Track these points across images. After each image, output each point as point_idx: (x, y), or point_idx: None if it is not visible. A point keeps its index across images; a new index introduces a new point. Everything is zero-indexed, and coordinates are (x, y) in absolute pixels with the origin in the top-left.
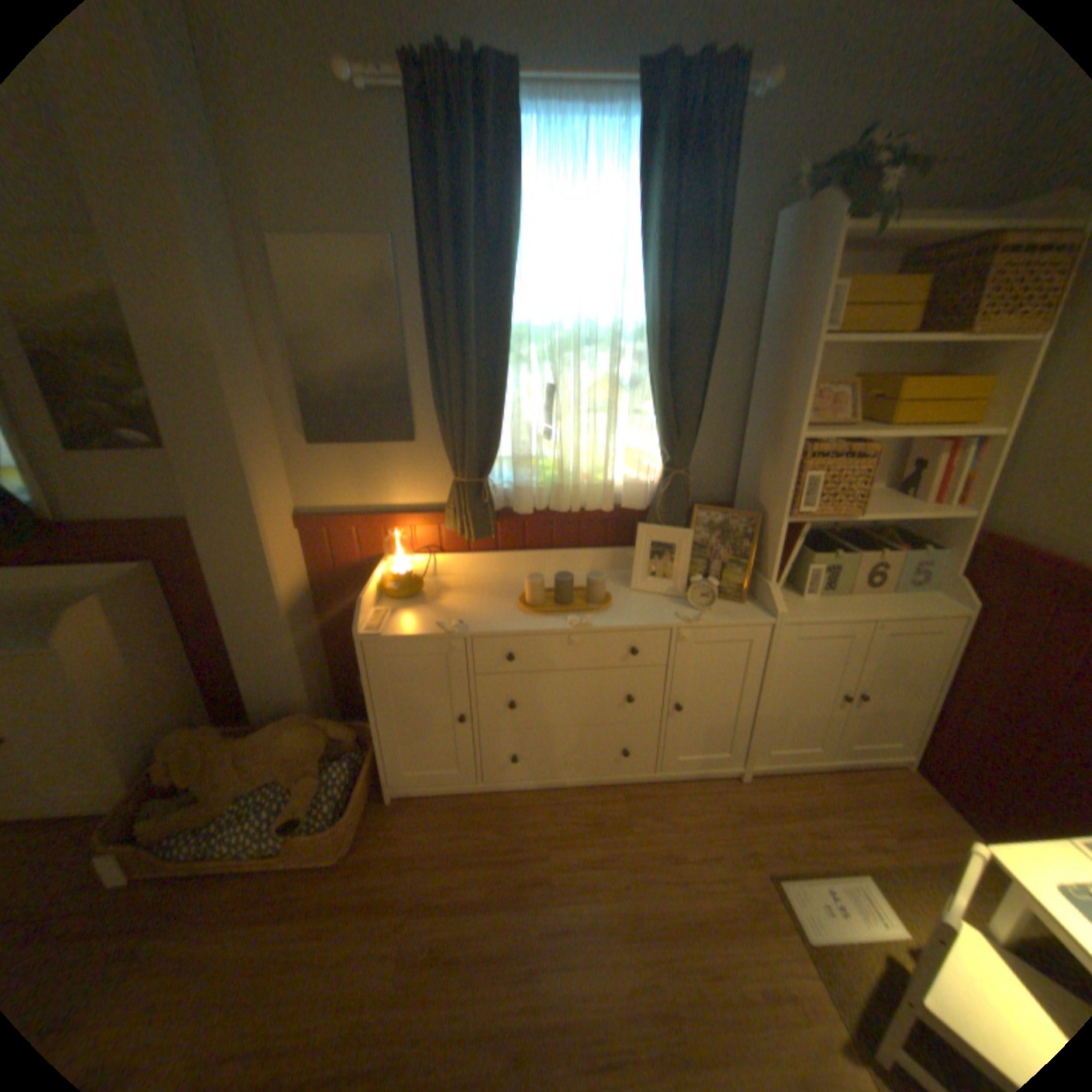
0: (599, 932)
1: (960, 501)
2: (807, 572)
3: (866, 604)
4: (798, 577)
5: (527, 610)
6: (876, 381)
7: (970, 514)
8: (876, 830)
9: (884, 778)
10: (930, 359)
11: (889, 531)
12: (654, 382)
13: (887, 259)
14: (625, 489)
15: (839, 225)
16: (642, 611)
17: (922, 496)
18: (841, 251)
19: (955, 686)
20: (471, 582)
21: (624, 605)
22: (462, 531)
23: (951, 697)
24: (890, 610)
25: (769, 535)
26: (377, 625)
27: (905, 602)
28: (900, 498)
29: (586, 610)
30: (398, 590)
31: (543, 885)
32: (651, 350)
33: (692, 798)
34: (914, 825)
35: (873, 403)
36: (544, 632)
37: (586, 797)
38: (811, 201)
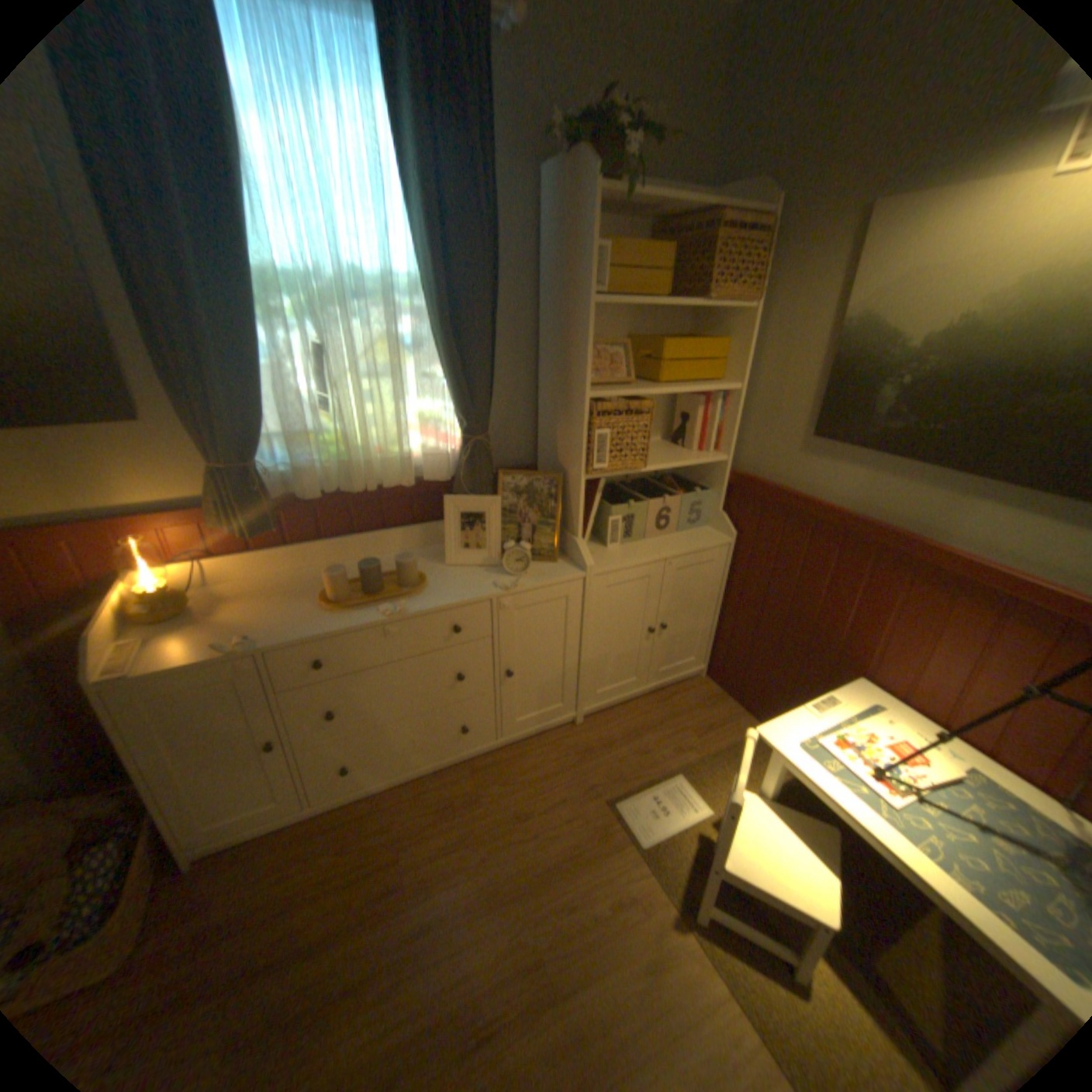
0: (458, 915)
1: (714, 448)
2: (607, 524)
3: (656, 546)
4: (600, 529)
5: (330, 608)
6: (643, 342)
7: (722, 457)
8: (682, 733)
9: (684, 687)
10: (682, 322)
11: (667, 478)
12: (438, 342)
13: (640, 226)
14: (426, 460)
15: (594, 184)
16: (460, 586)
17: (688, 445)
18: (599, 211)
19: (724, 601)
20: (255, 586)
21: (441, 582)
22: (231, 528)
23: (722, 611)
24: (673, 548)
25: (570, 494)
26: (120, 664)
27: (684, 538)
28: (672, 448)
29: (400, 596)
30: (149, 613)
31: (393, 891)
32: (430, 306)
33: (533, 753)
34: (708, 720)
35: (643, 363)
36: (353, 629)
37: (430, 785)
38: (568, 156)
